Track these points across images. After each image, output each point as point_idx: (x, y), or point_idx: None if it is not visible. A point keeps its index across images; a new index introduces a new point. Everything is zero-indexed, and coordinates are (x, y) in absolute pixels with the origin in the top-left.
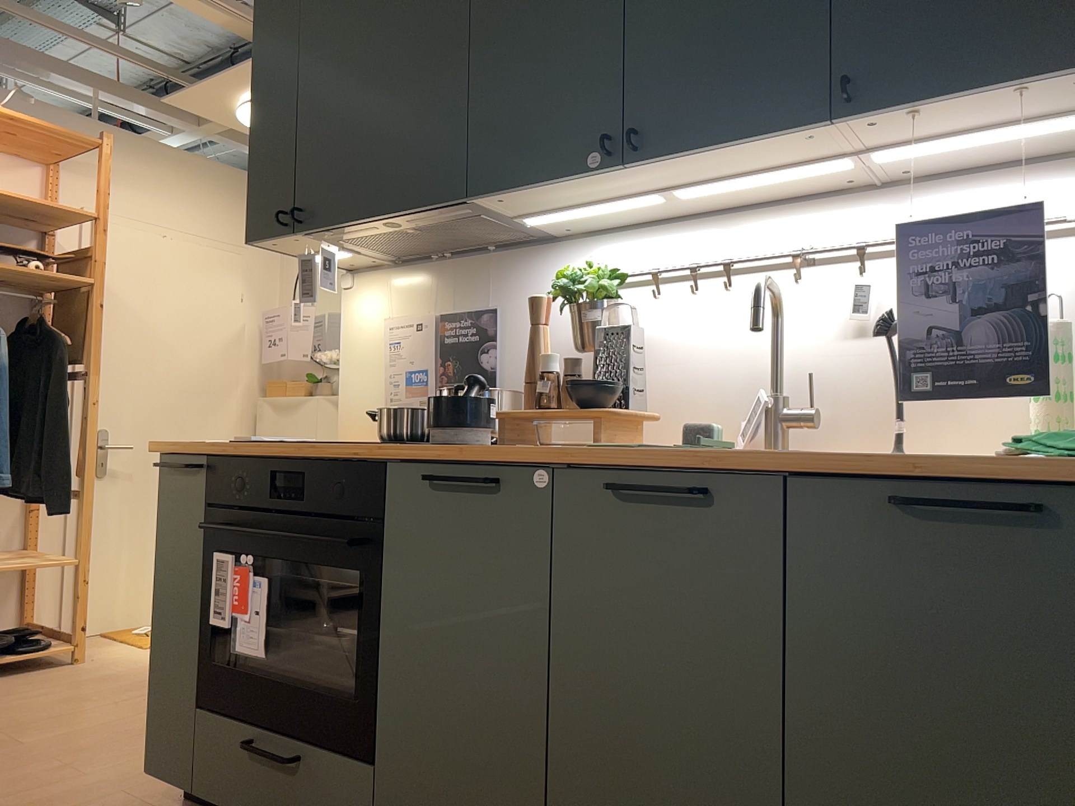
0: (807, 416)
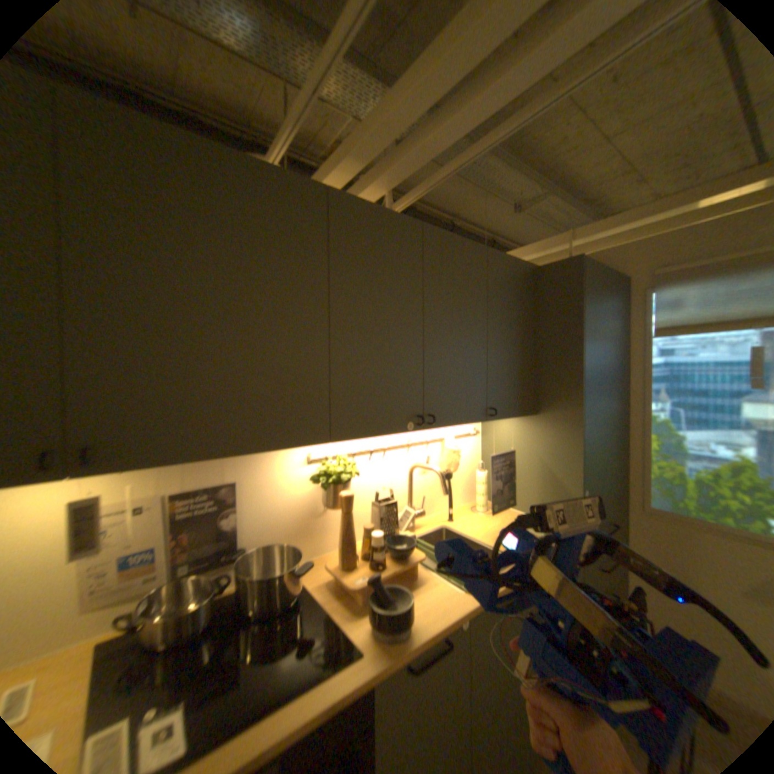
0: (423, 514)
